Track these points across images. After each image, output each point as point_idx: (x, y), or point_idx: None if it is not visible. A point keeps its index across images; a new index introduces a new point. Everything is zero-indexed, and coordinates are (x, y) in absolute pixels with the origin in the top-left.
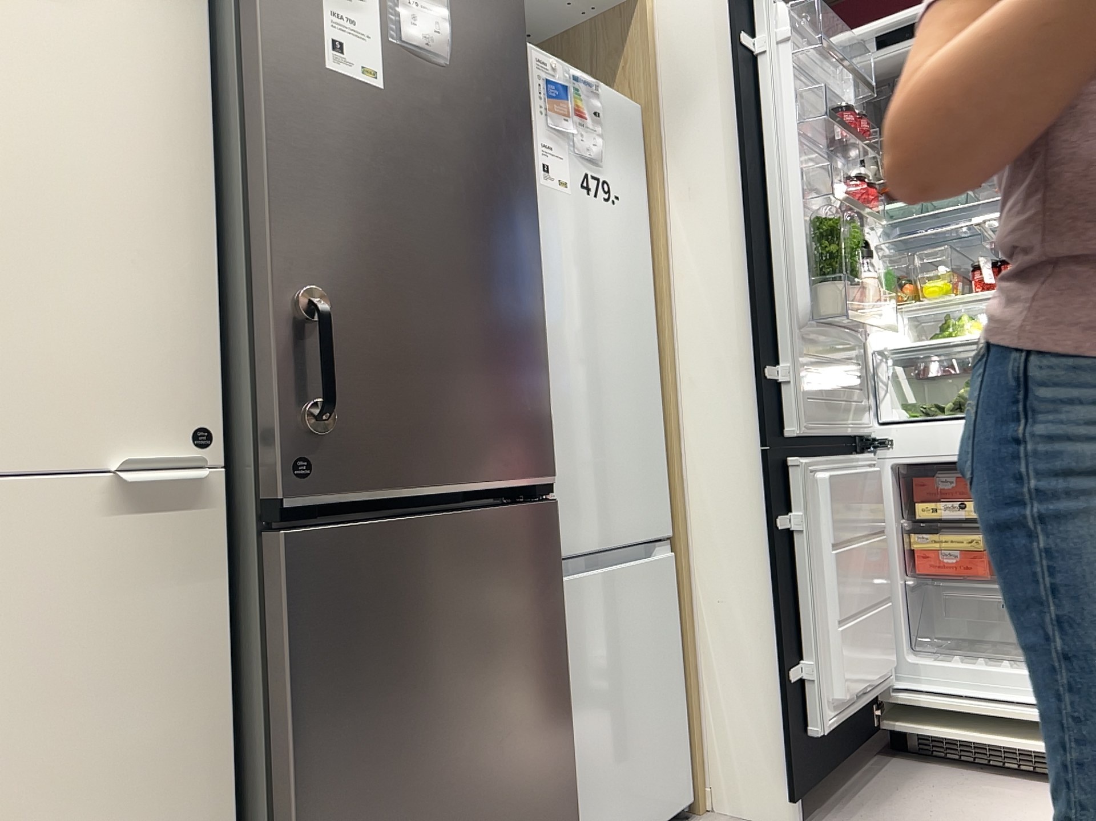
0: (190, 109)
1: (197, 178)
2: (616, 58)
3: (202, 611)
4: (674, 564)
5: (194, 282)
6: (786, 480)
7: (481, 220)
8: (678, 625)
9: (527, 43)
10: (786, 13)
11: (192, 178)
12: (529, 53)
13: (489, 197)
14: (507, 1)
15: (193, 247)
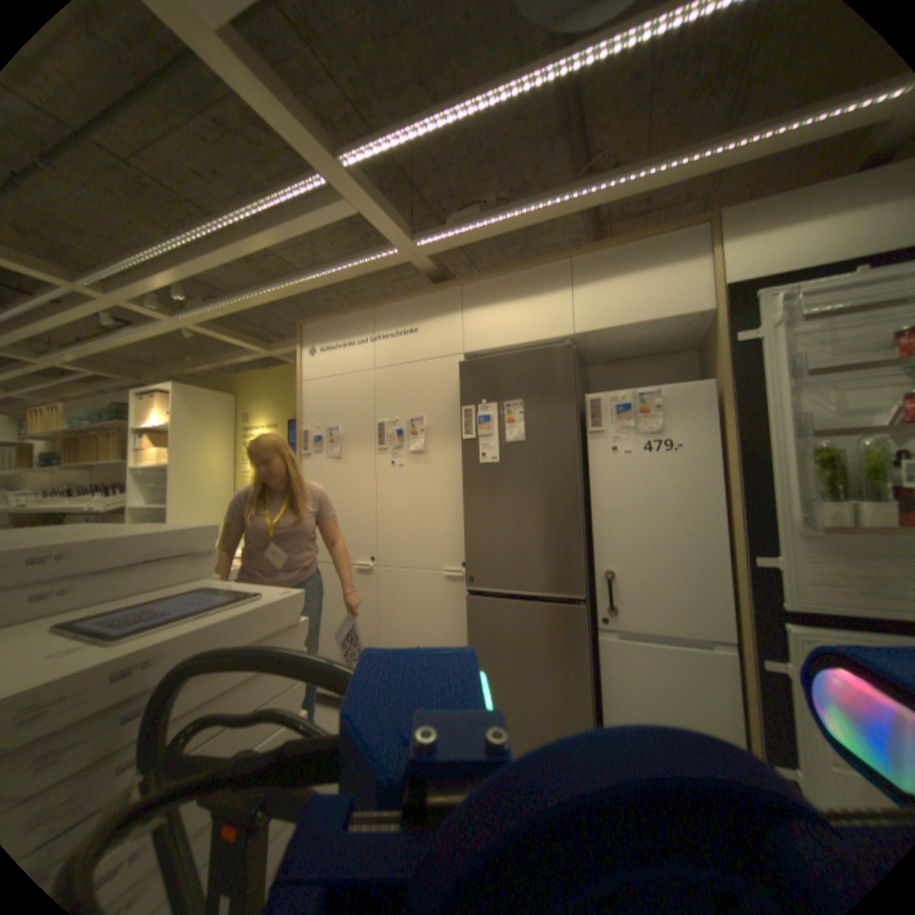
0: (461, 477)
1: (463, 495)
2: (715, 345)
3: (464, 608)
4: (743, 660)
5: (462, 523)
6: (782, 639)
7: (542, 494)
8: (747, 699)
9: (603, 393)
10: (787, 298)
11: (462, 496)
12: (602, 398)
13: (546, 484)
14: (561, 398)
15: (462, 514)
